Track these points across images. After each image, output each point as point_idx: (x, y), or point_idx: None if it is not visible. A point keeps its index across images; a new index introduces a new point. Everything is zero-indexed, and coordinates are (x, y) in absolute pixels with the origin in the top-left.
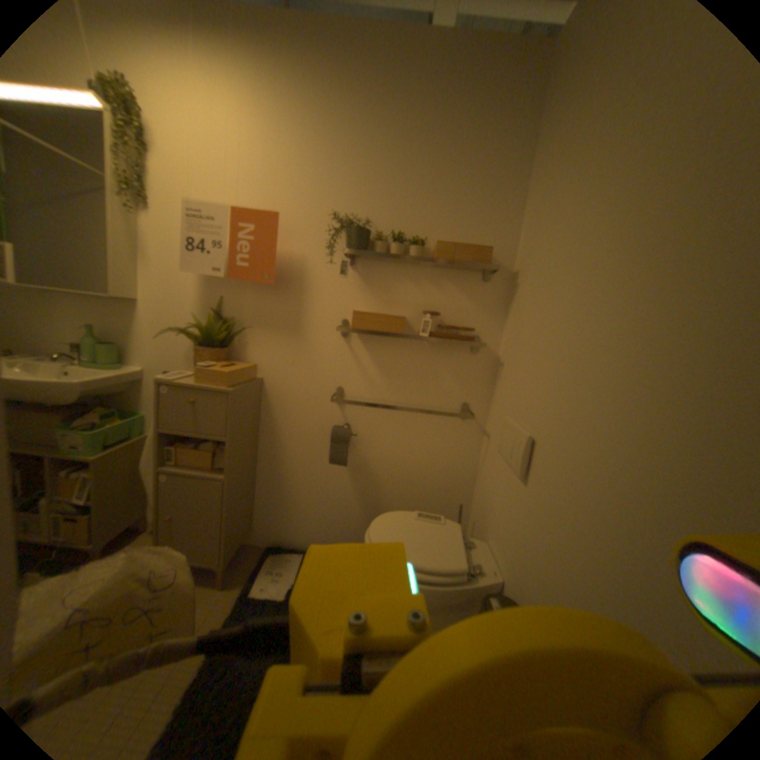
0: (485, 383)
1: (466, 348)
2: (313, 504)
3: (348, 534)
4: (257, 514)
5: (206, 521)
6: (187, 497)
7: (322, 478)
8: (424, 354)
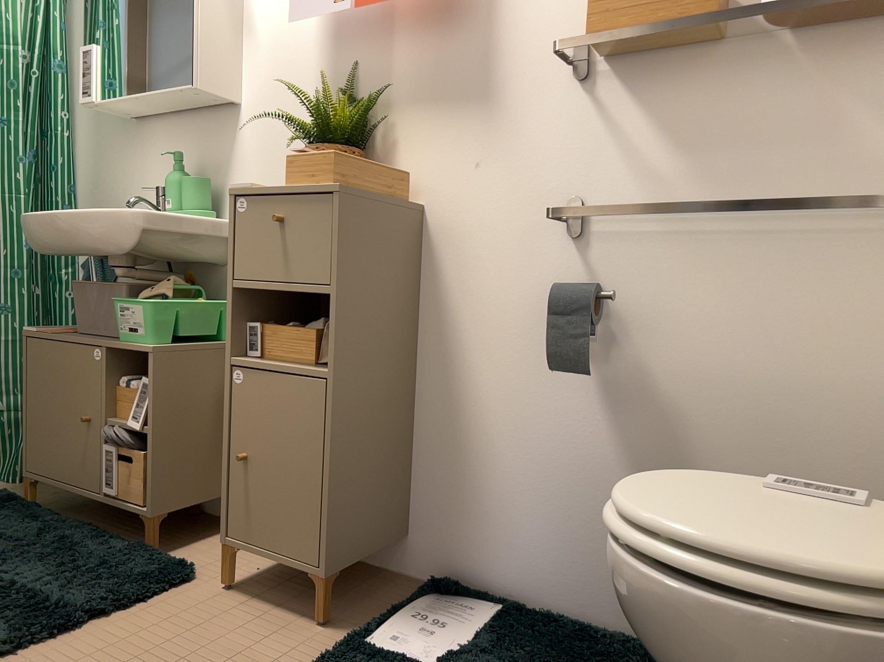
0: None
1: None
2: (524, 482)
3: (607, 568)
4: (416, 499)
5: (302, 460)
6: (274, 410)
7: (543, 420)
8: (779, 81)
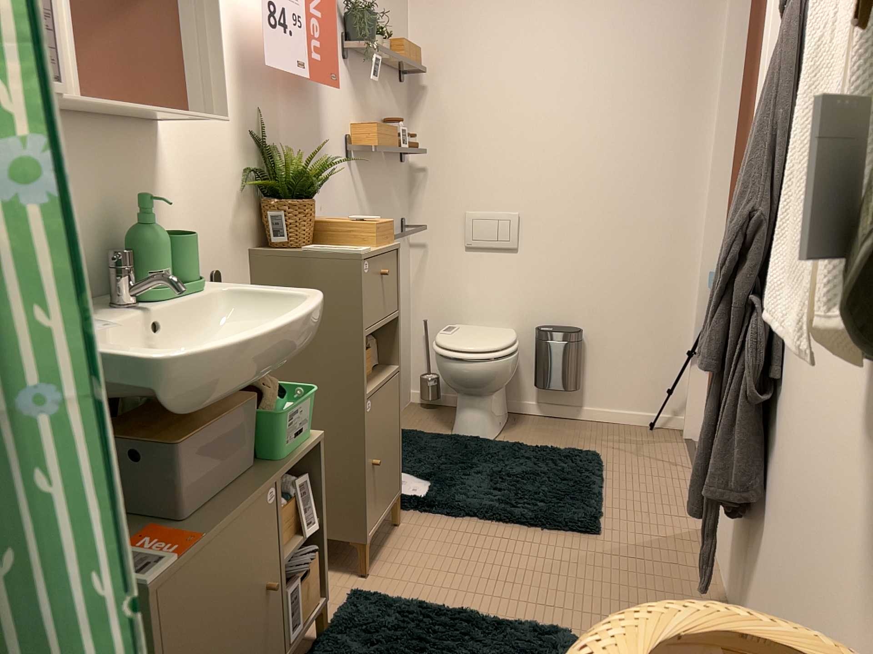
0: (407, 195)
1: (399, 161)
2: None
3: None
4: None
5: (394, 437)
6: (383, 416)
7: None
8: (384, 173)
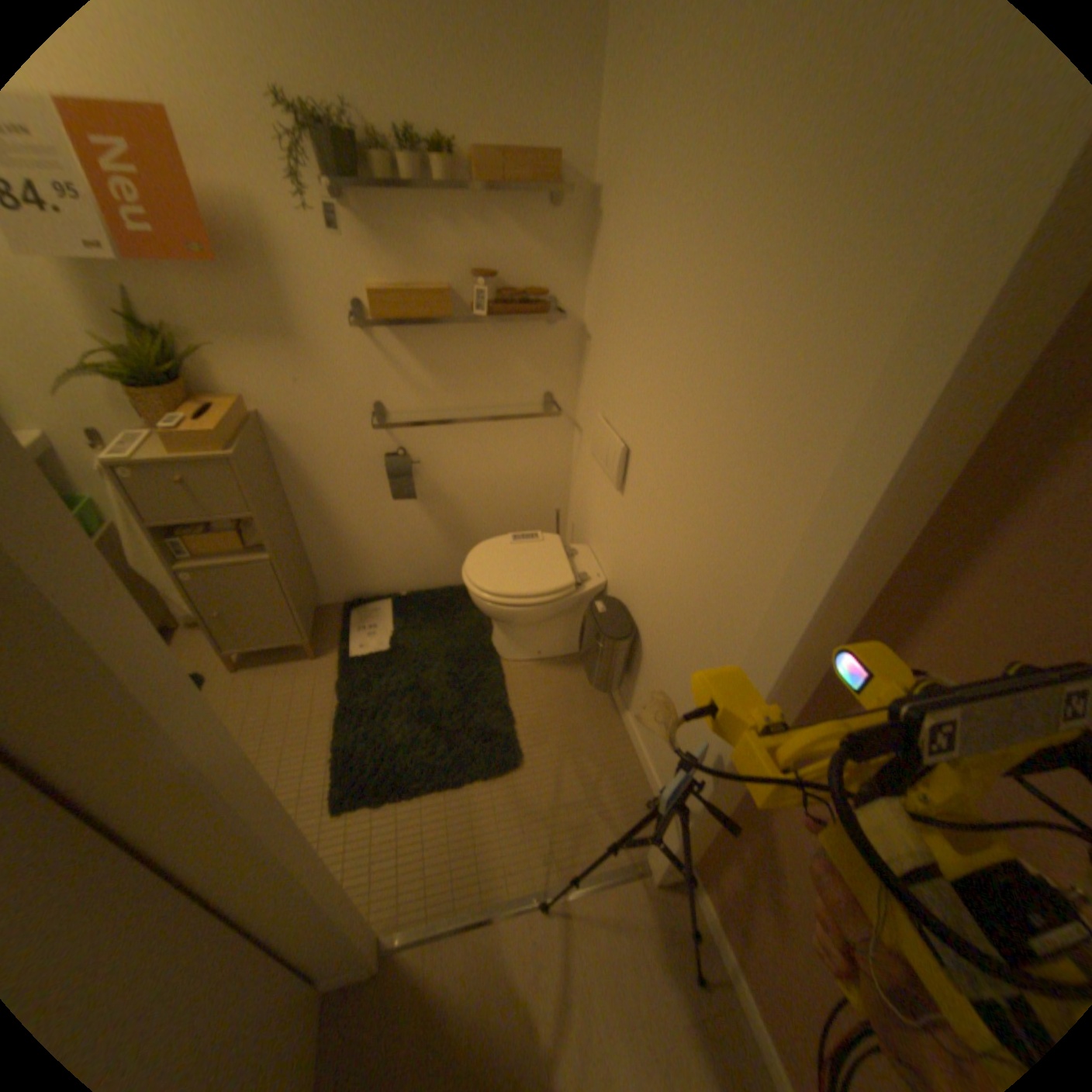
0: (568, 365)
1: (539, 322)
2: (385, 549)
3: (436, 568)
4: (319, 575)
5: (269, 605)
6: (231, 589)
7: (389, 519)
8: (485, 339)
